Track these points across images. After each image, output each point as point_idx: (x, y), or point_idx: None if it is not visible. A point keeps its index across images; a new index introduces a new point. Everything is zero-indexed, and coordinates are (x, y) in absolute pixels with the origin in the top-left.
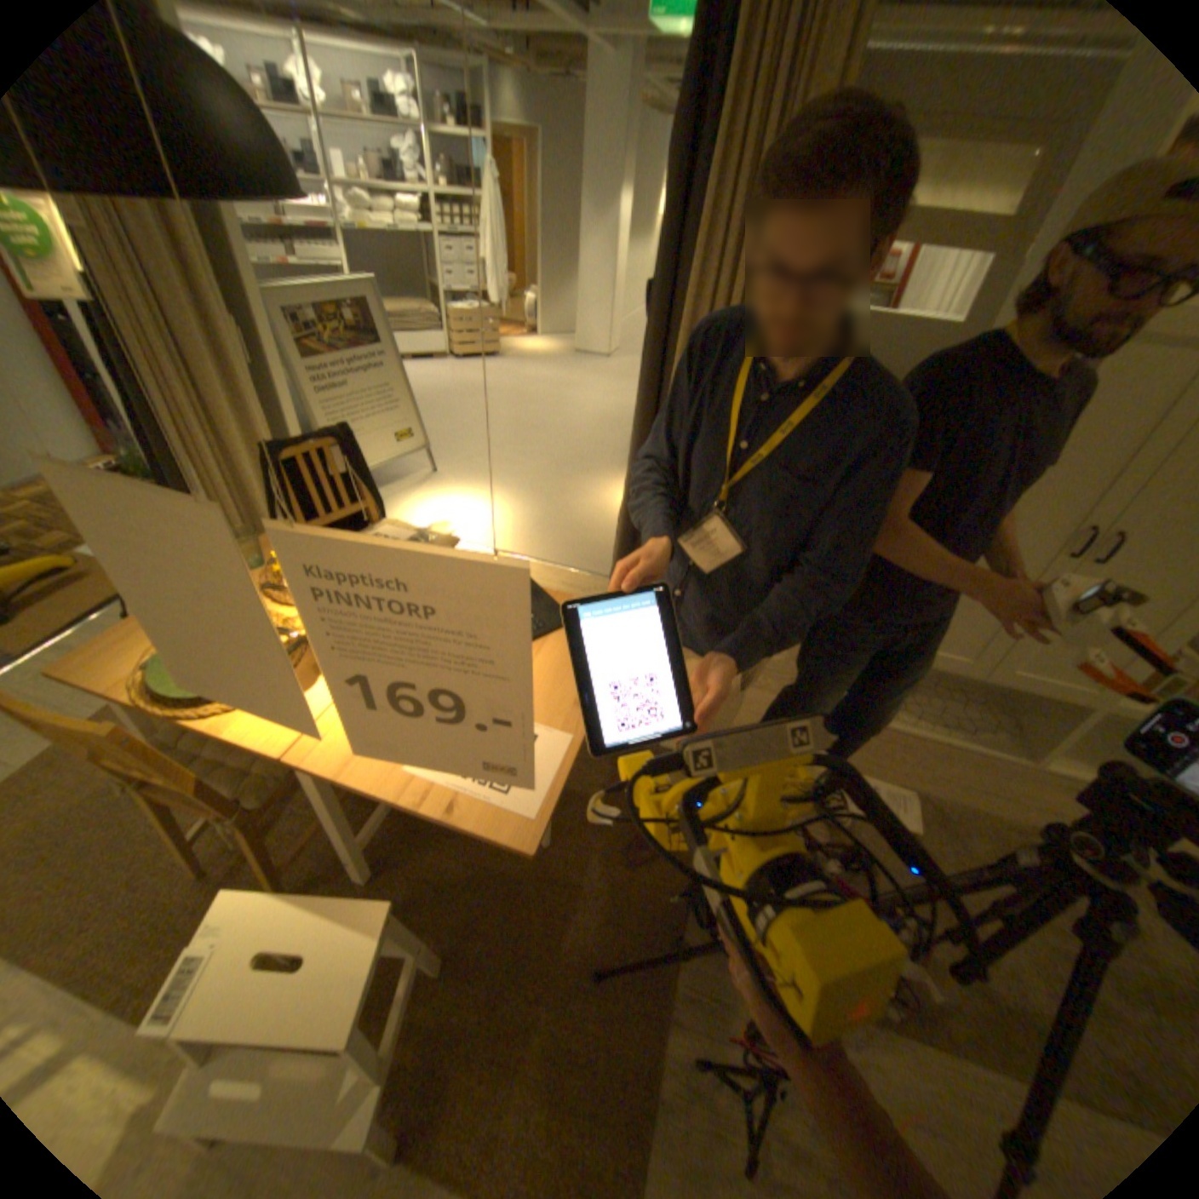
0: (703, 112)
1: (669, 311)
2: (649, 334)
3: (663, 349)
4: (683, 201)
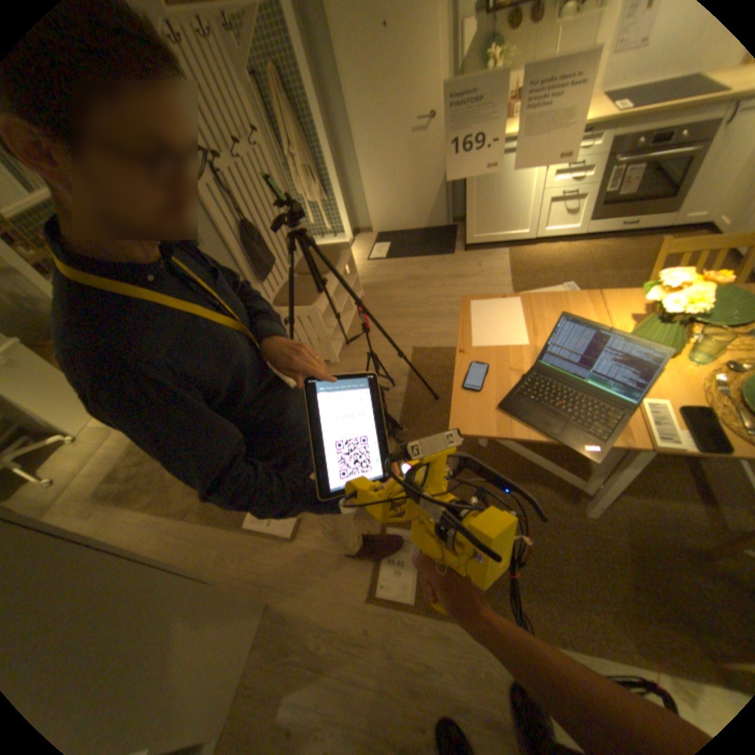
0: None
1: None
2: None
3: None
4: None
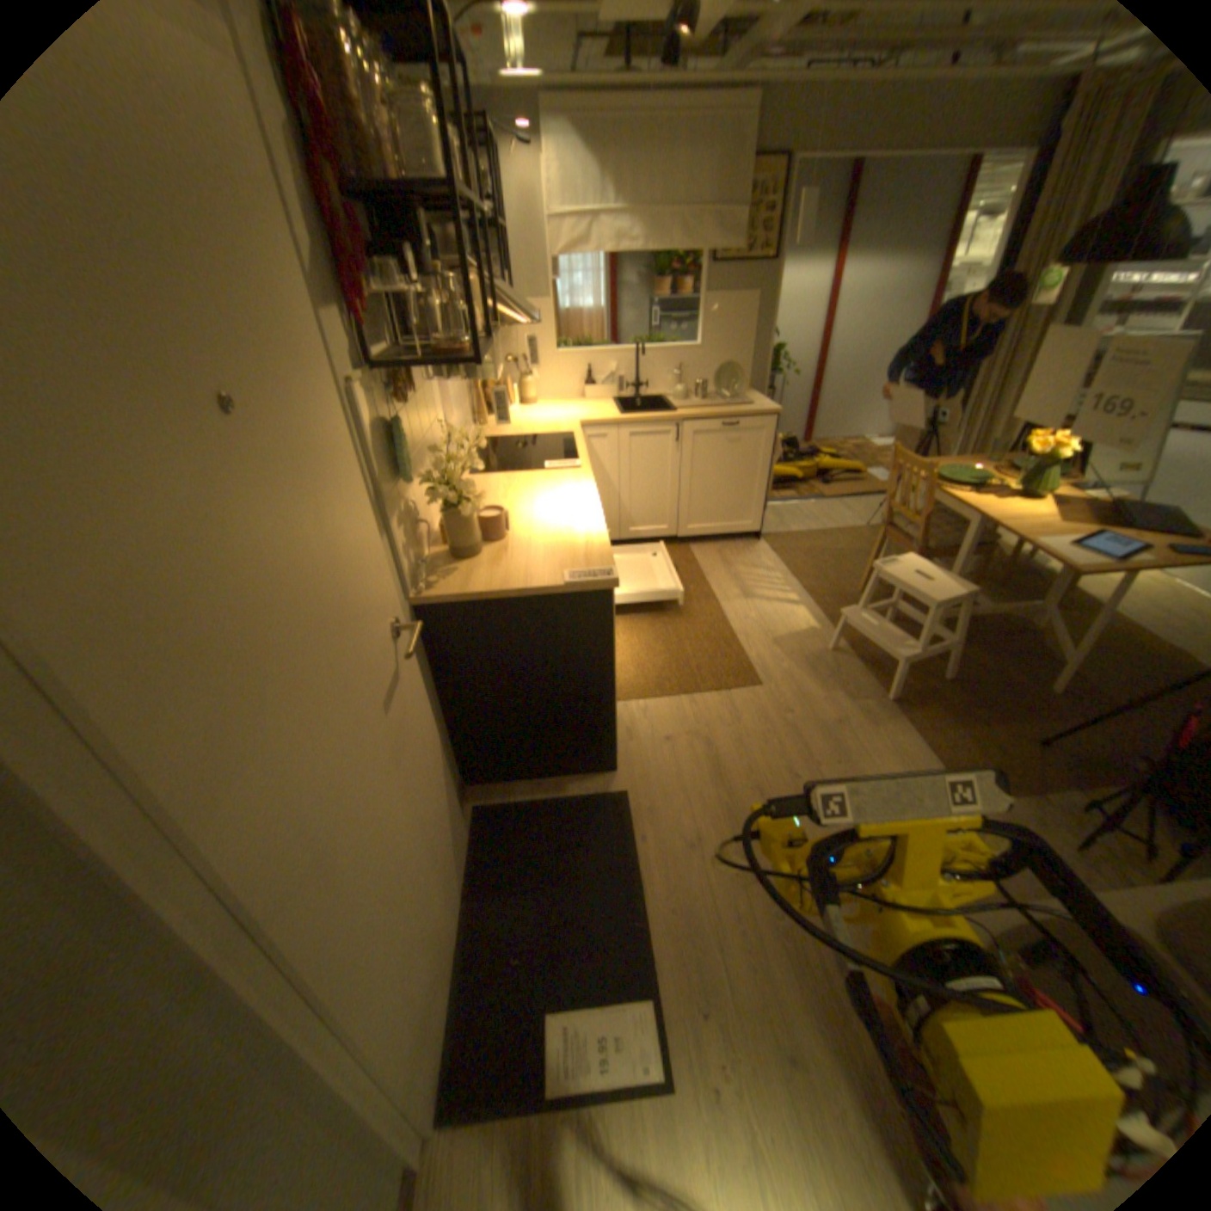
0: None
1: None
2: None
3: None
4: None
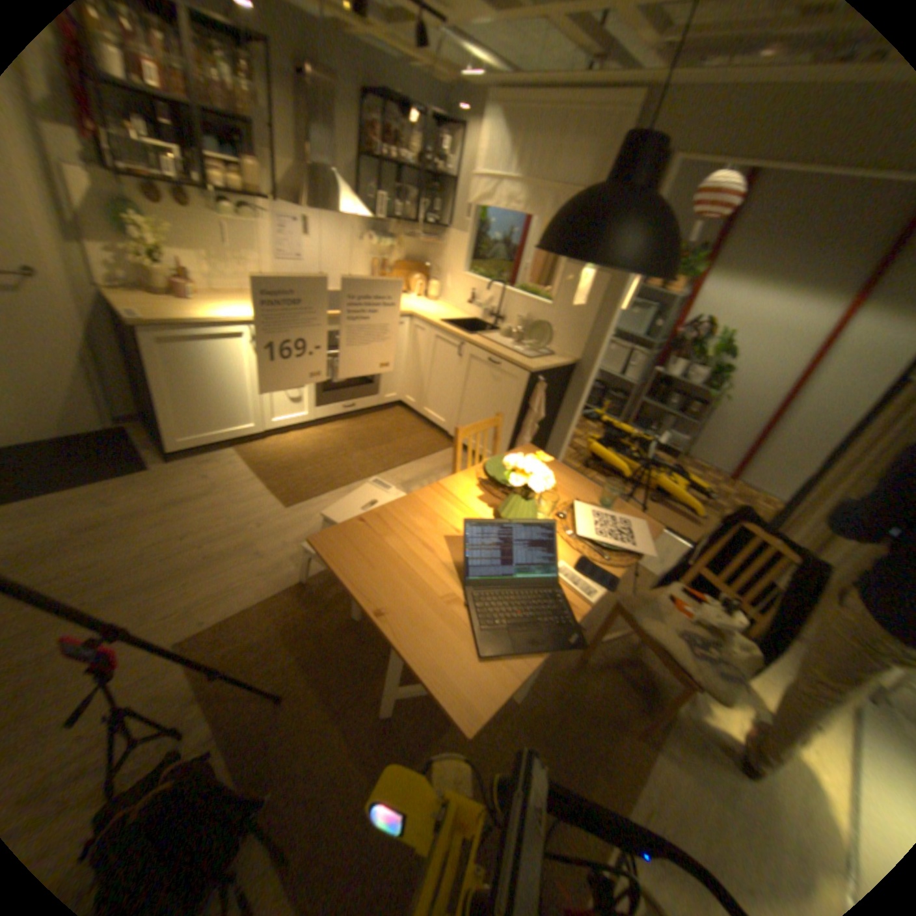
0: None
1: None
2: None
3: None
4: None
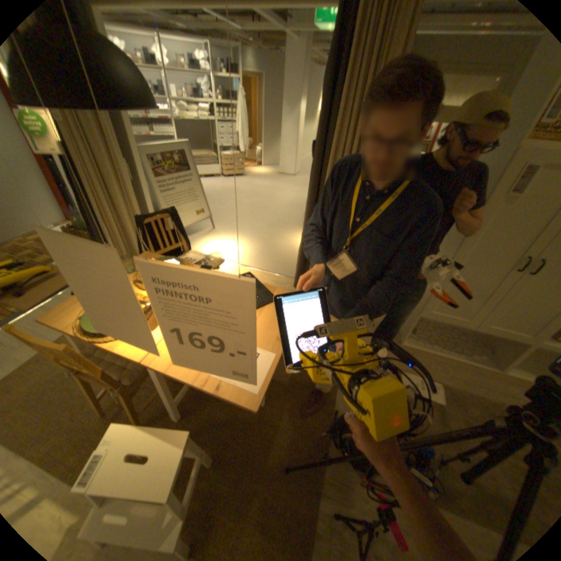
0: (339, 65)
1: (323, 155)
2: (313, 166)
3: (320, 172)
4: (329, 105)
